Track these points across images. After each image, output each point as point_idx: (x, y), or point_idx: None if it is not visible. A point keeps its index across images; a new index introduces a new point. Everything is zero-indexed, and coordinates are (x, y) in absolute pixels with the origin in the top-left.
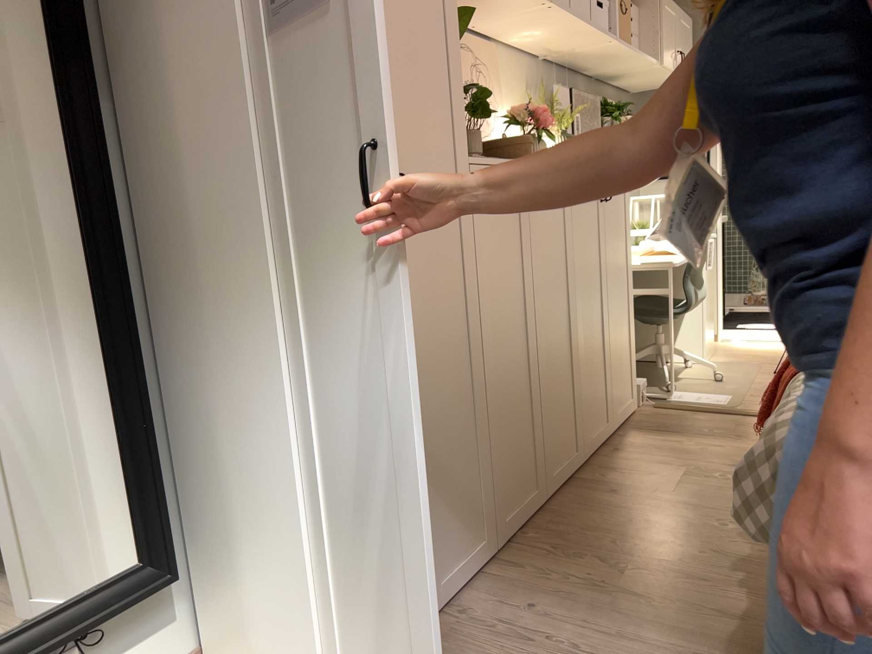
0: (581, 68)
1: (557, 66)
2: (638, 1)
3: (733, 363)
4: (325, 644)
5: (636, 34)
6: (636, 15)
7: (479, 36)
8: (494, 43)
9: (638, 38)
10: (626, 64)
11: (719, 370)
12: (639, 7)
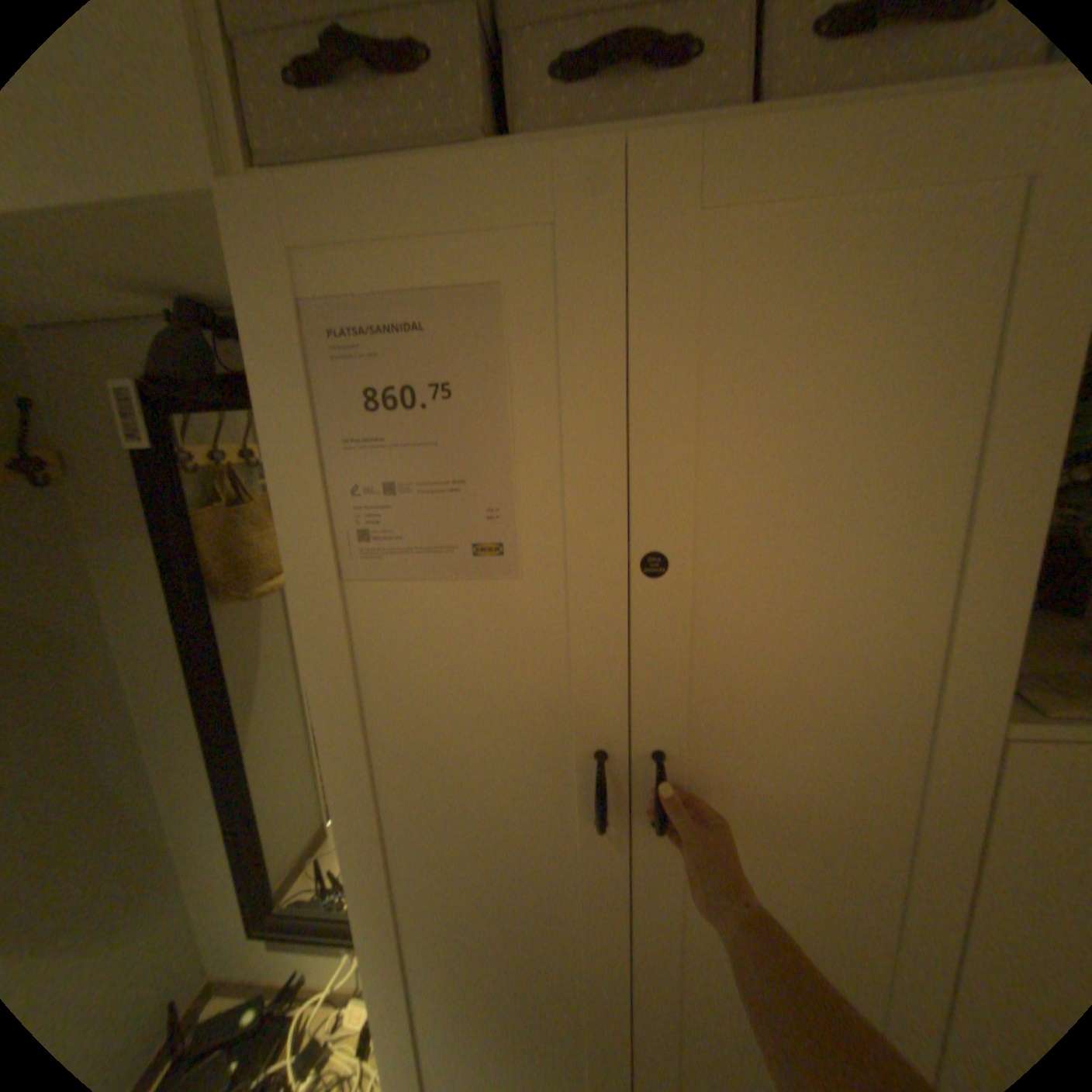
0: None
1: None
2: None
3: None
4: None
5: None
6: None
7: None
8: None
9: None
10: None
11: None
12: None
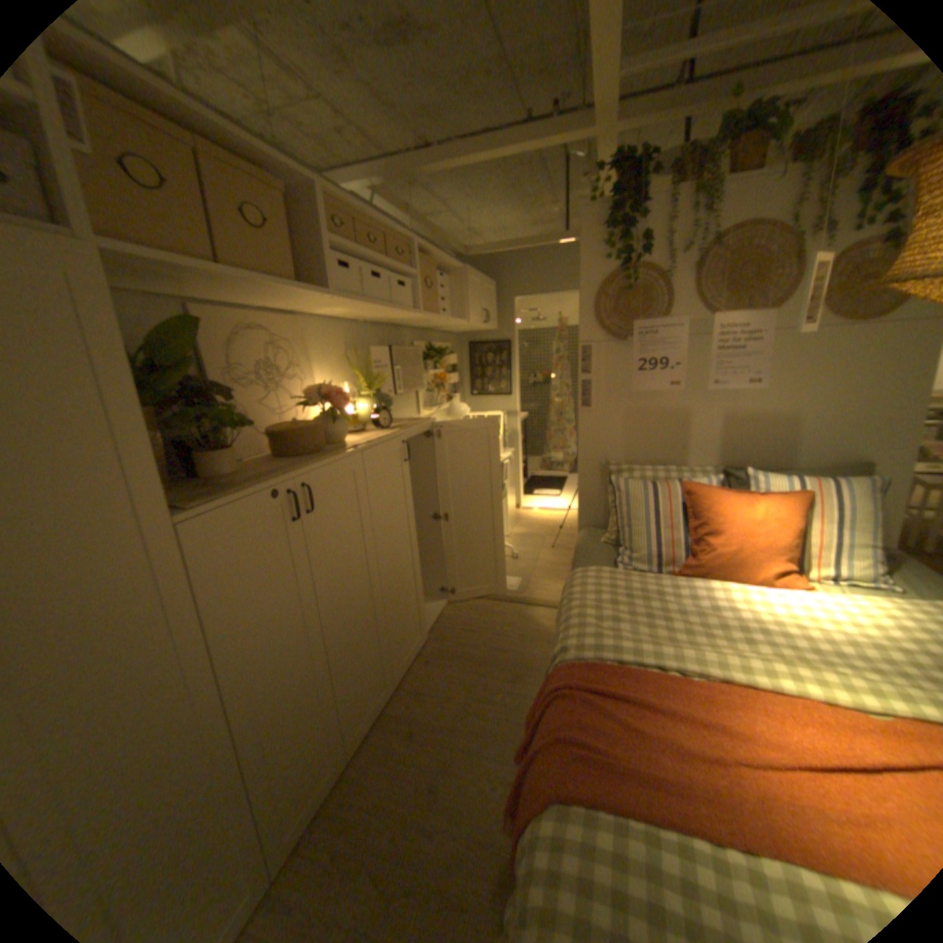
0: (404, 323)
1: (381, 324)
2: (450, 269)
3: (526, 535)
4: None
5: (449, 295)
6: (449, 280)
7: (280, 310)
8: (302, 314)
9: (451, 299)
10: (440, 322)
11: (516, 544)
12: (451, 274)
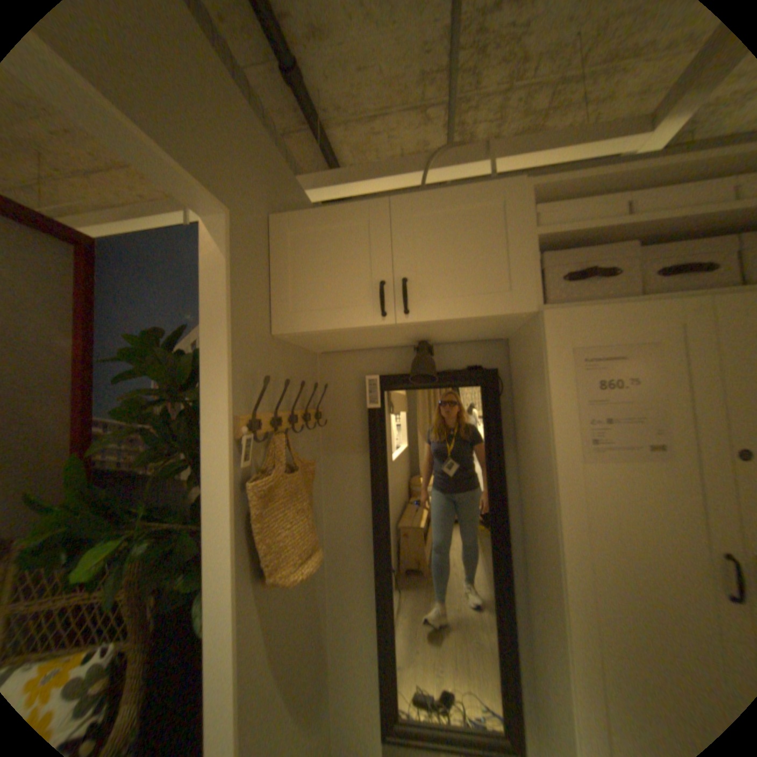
0: None
1: None
2: None
3: None
4: None
5: None
6: None
7: None
8: None
9: None
10: None
11: None
12: None
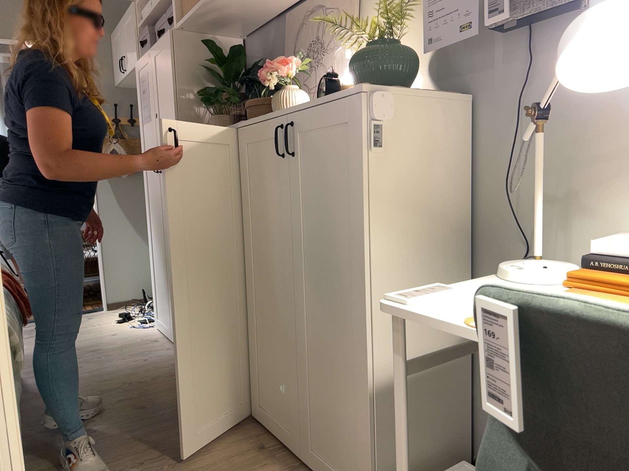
0: None
1: None
2: None
3: None
4: (153, 301)
5: None
6: None
7: None
8: None
9: None
10: None
11: None
12: None
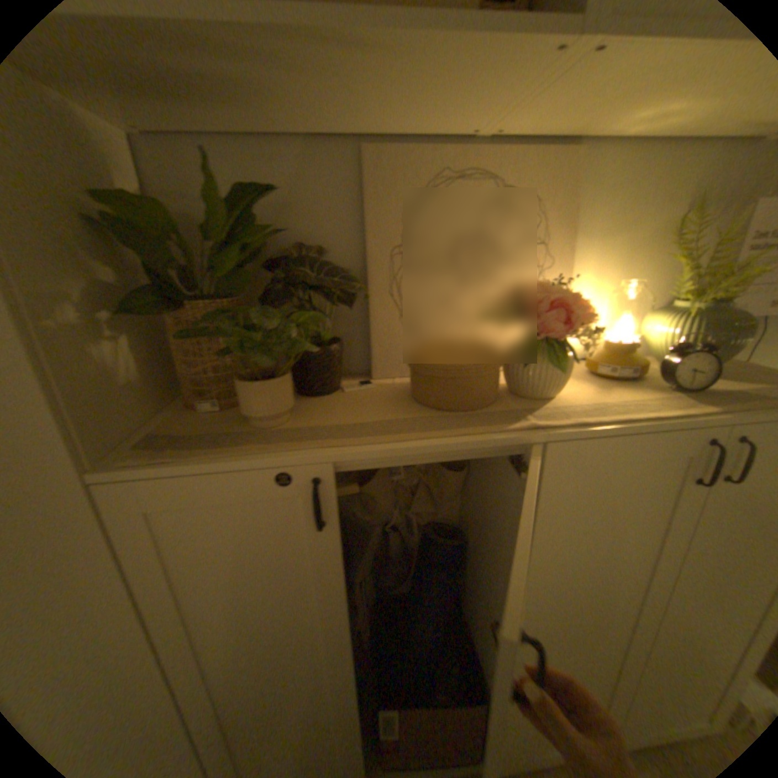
0: None
1: None
2: None
3: None
4: None
5: None
6: None
7: (540, 138)
8: (593, 141)
9: None
10: None
11: None
12: None
